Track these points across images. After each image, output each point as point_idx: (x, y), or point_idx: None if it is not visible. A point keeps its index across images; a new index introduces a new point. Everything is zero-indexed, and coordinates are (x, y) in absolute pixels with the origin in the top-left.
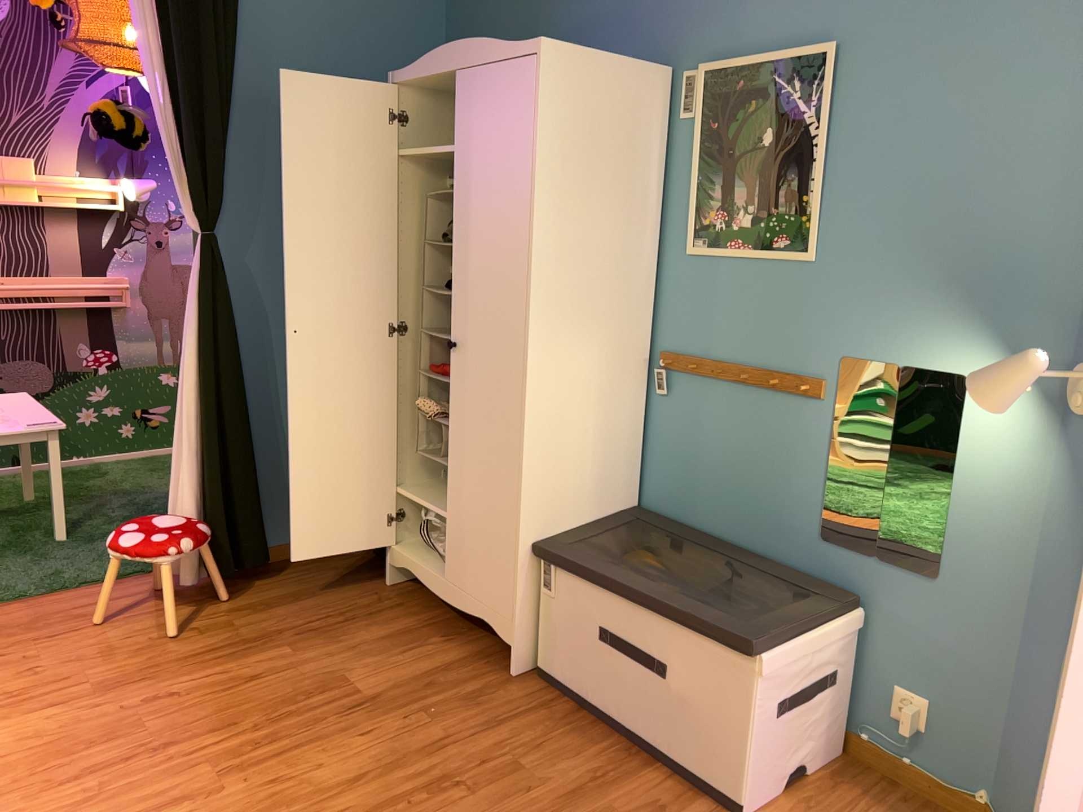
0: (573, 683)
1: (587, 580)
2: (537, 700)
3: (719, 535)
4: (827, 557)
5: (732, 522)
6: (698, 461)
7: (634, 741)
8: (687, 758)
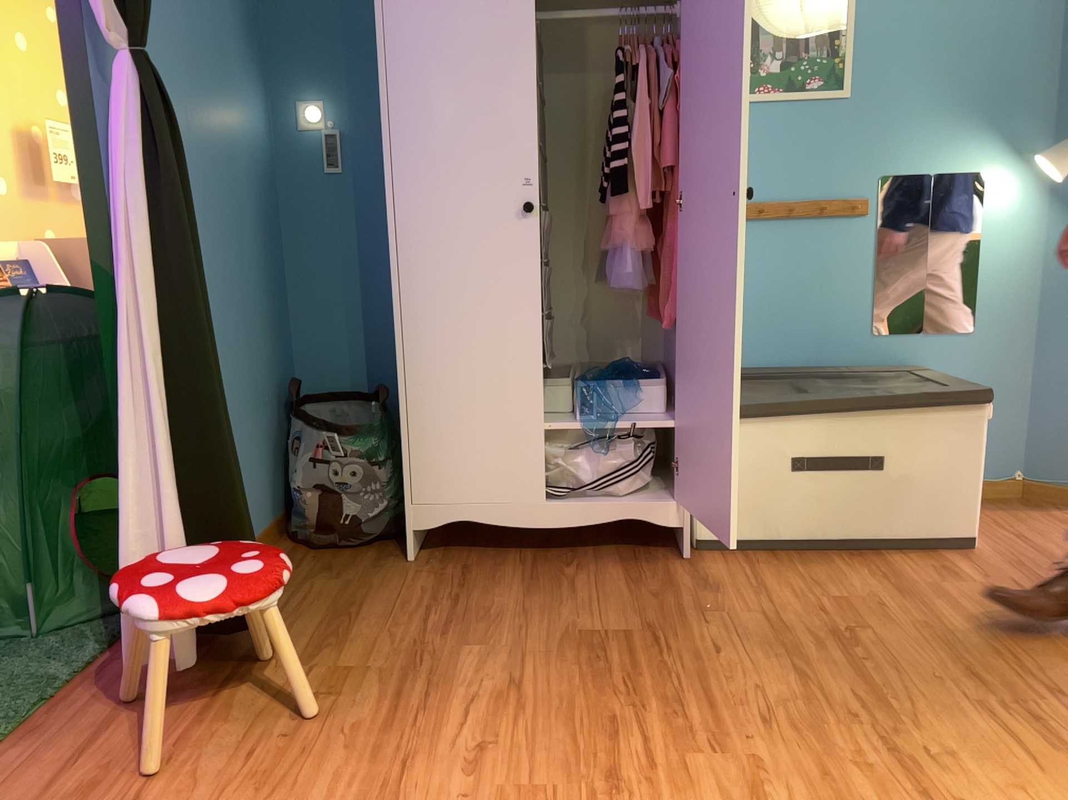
0: (759, 531)
1: (776, 415)
2: (738, 562)
3: (770, 366)
4: (880, 347)
5: (781, 349)
6: None
7: (849, 546)
8: (913, 529)
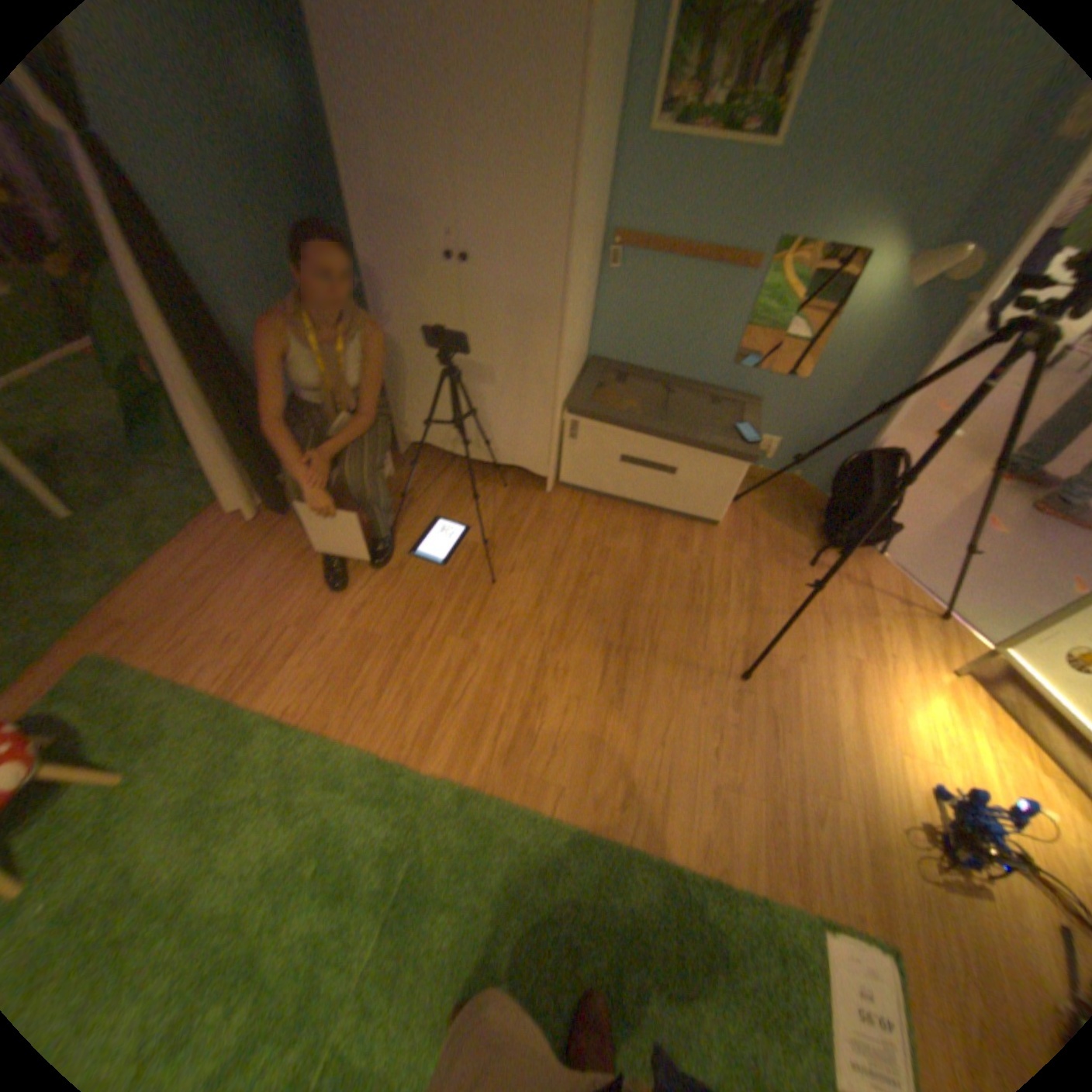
0: (594, 488)
1: (613, 432)
2: (574, 504)
3: (654, 370)
4: (734, 375)
5: (664, 361)
6: (641, 322)
7: (643, 508)
8: (683, 510)
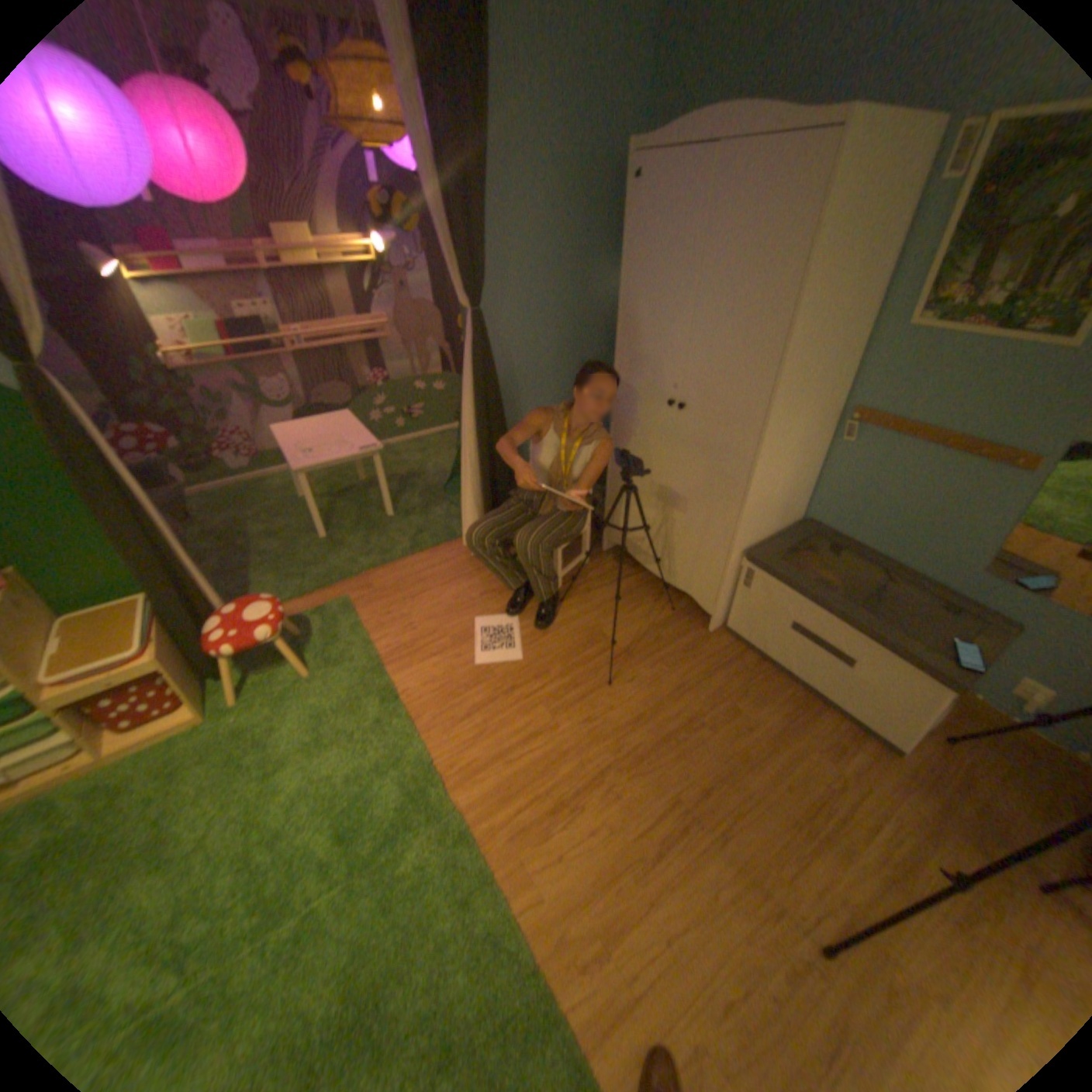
0: (758, 647)
1: (787, 594)
2: (731, 654)
3: (877, 551)
4: (987, 587)
5: (892, 545)
6: (870, 498)
7: (809, 693)
8: (857, 717)
